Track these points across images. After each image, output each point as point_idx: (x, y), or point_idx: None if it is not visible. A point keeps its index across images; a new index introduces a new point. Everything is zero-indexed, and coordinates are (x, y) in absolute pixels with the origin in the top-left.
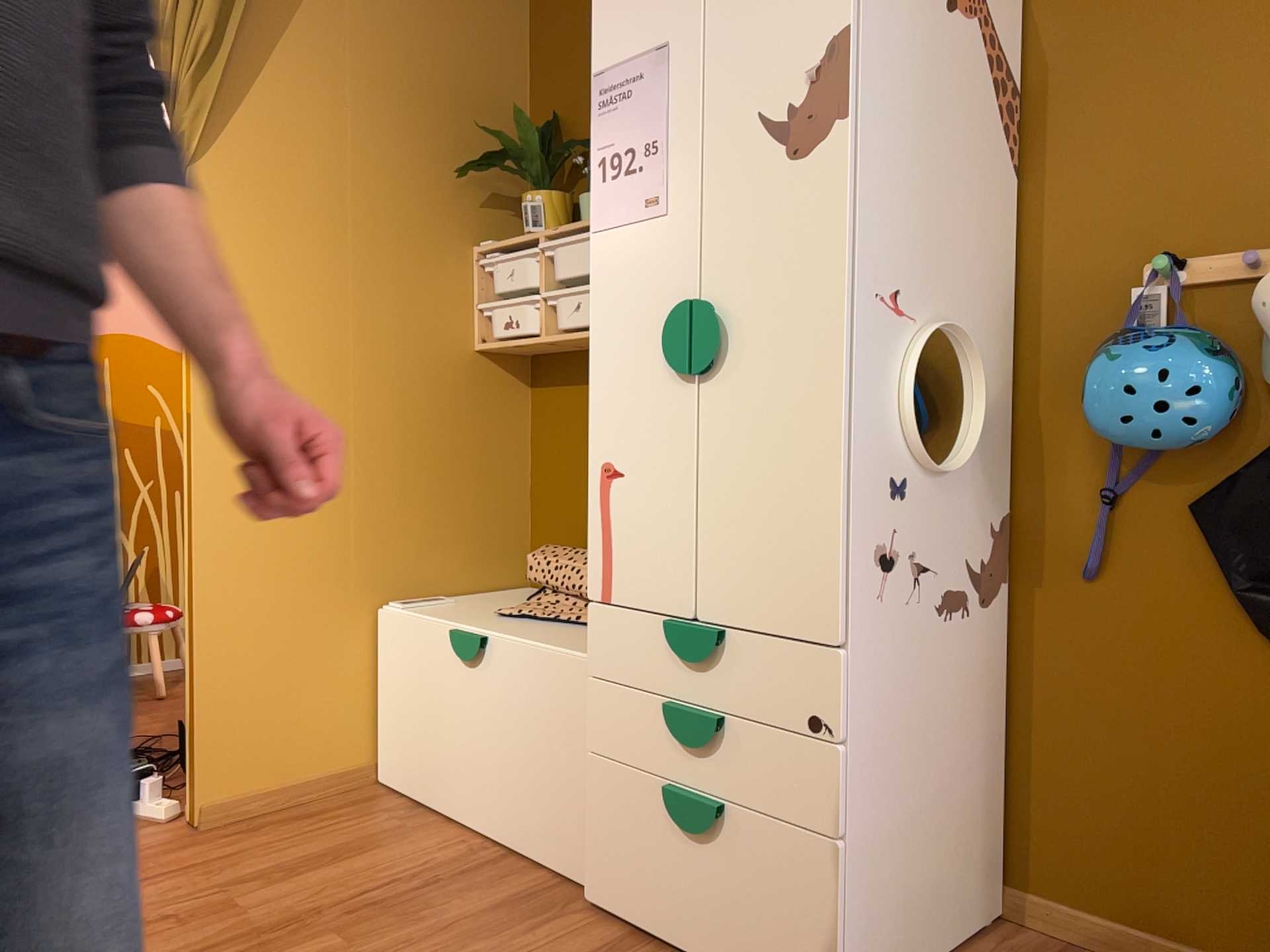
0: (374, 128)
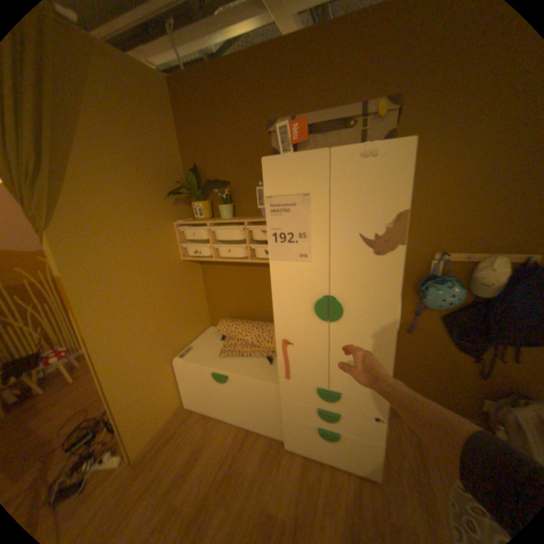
0: (125, 184)
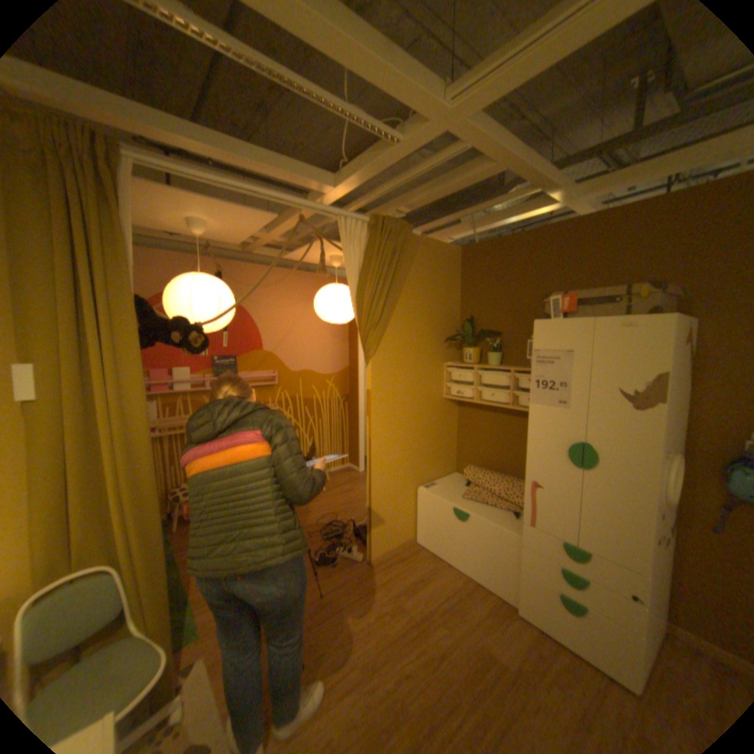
0: (417, 331)
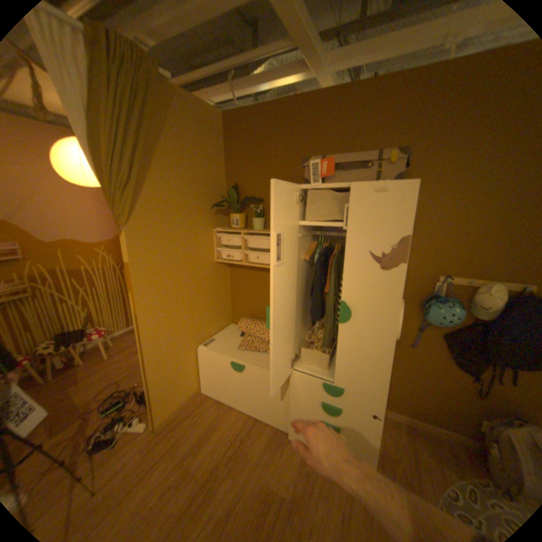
0: (182, 196)
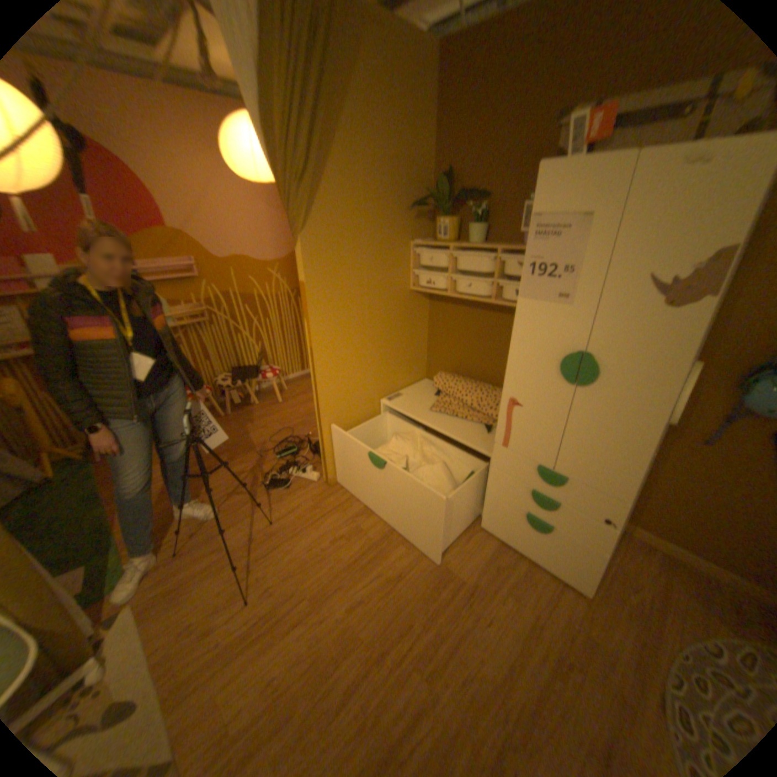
0: (371, 191)
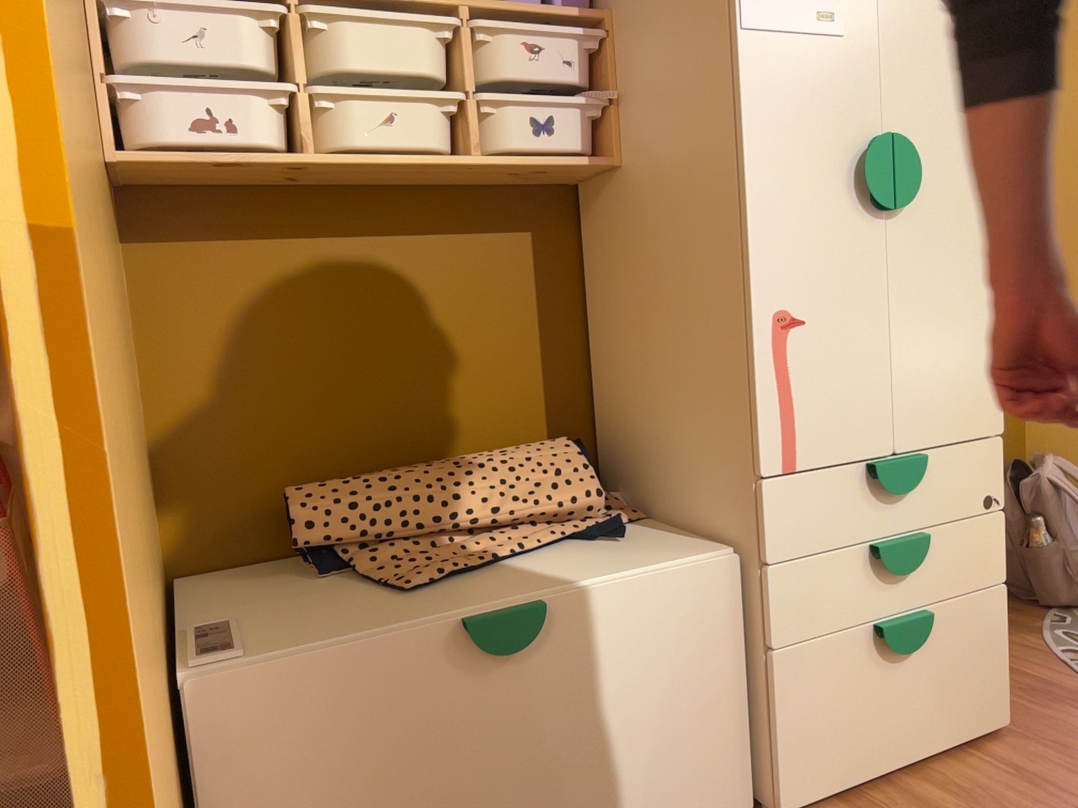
0: None
